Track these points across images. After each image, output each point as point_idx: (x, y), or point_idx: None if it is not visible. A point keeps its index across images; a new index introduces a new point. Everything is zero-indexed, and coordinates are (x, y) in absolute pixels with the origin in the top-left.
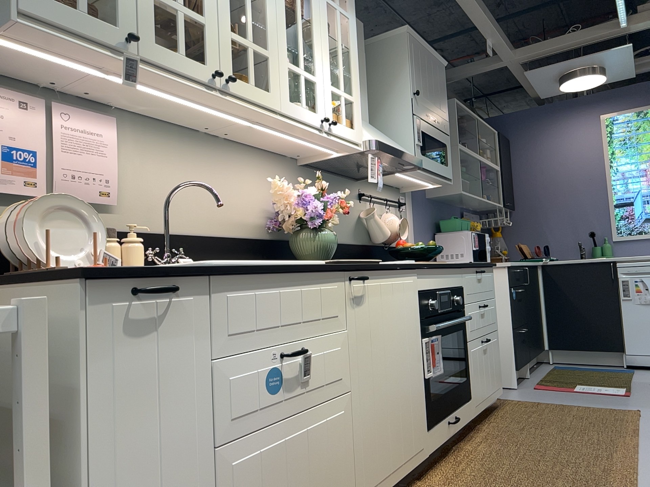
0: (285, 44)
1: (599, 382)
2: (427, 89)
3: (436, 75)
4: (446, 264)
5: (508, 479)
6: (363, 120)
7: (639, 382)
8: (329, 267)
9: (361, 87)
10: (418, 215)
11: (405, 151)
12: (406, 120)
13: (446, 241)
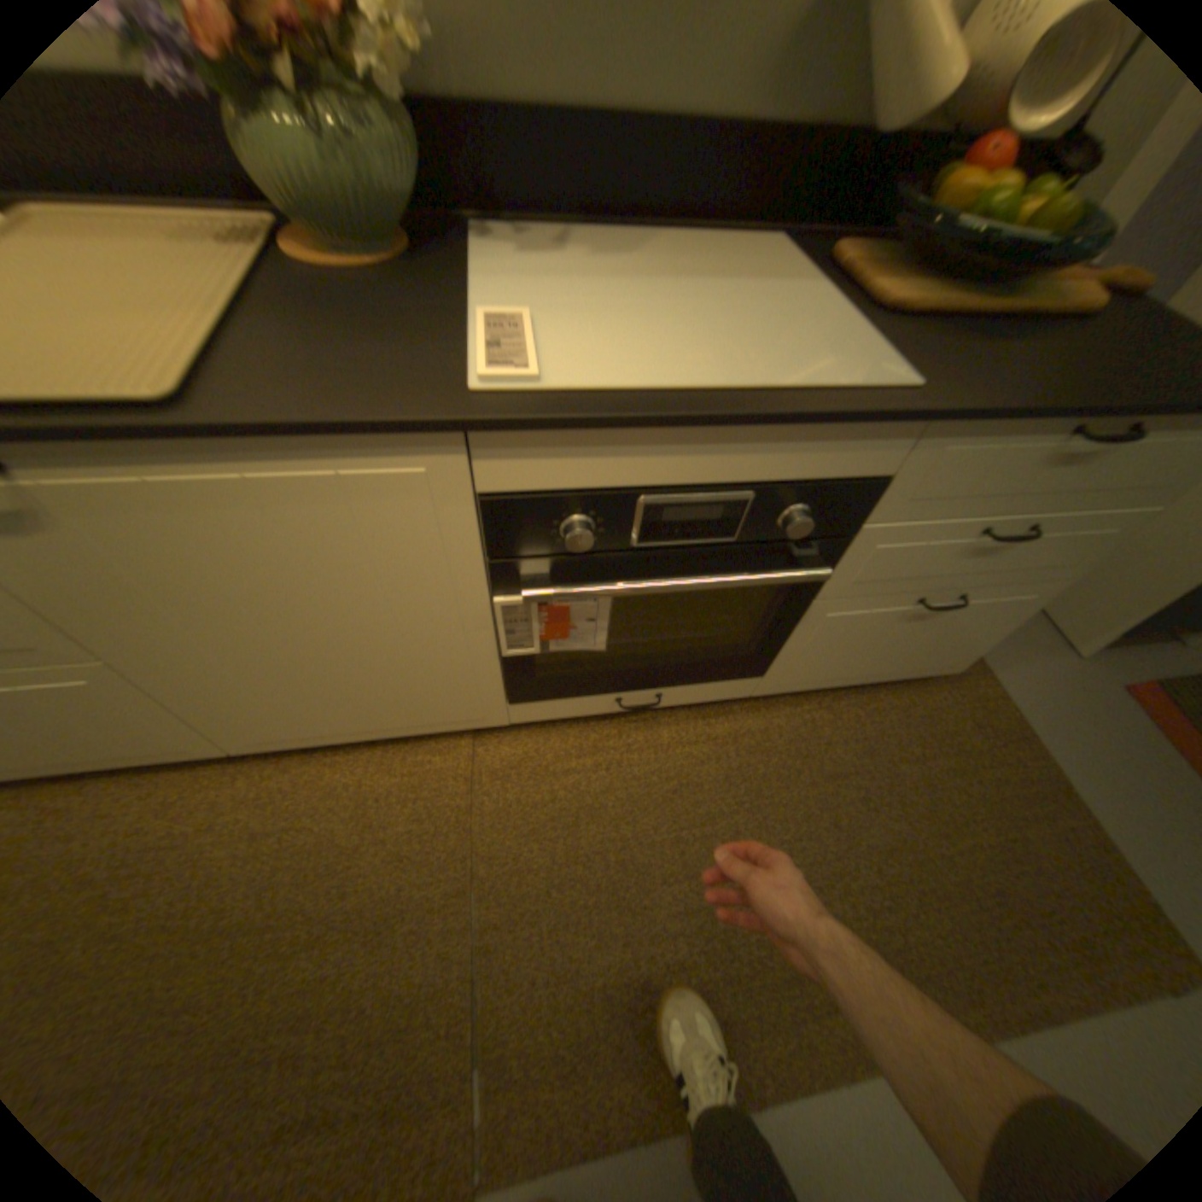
0: None
1: None
2: None
3: None
4: (740, 417)
5: (570, 861)
6: None
7: None
8: None
9: None
10: None
11: None
12: None
13: None
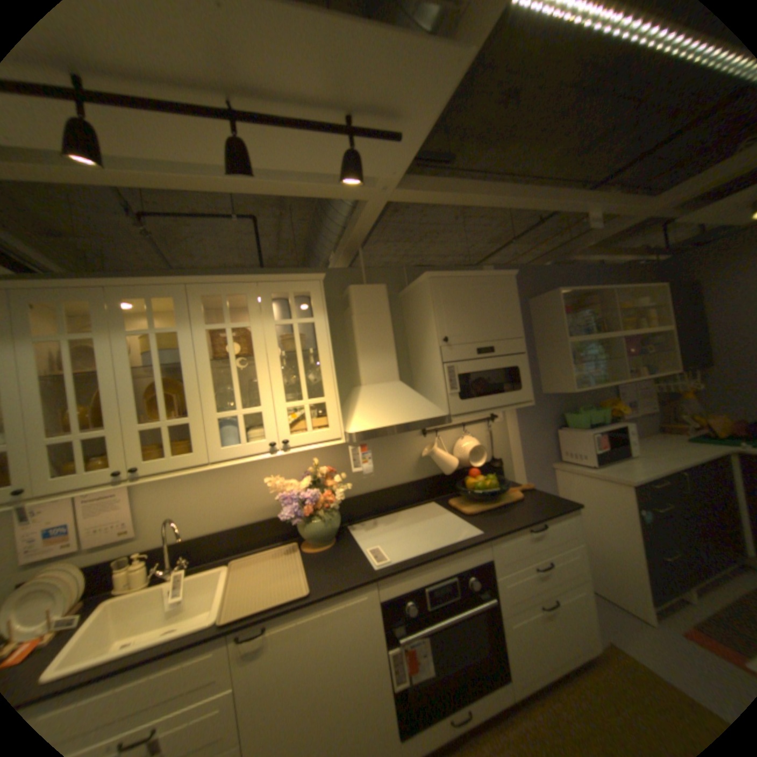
0: (213, 399)
1: None
2: (473, 322)
3: (493, 295)
4: (443, 556)
5: None
6: (386, 383)
7: None
8: (193, 645)
9: (381, 352)
10: (525, 418)
11: (421, 414)
12: (438, 369)
13: (569, 438)
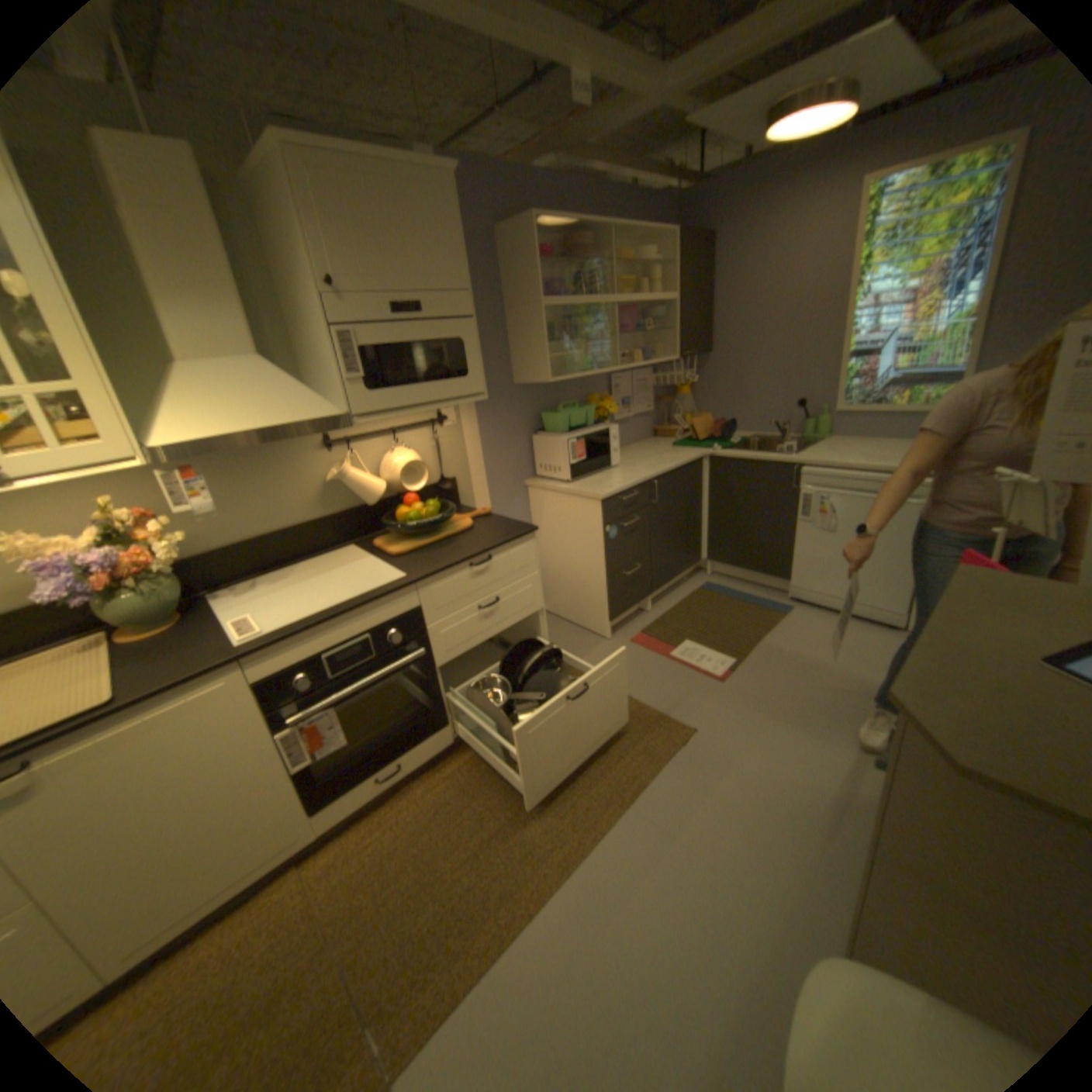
0: None
1: (718, 639)
2: (378, 251)
3: (414, 204)
4: (342, 611)
5: (384, 889)
6: (227, 357)
7: (769, 647)
8: None
9: (205, 295)
10: (488, 419)
11: (296, 412)
12: (323, 335)
13: (544, 446)
